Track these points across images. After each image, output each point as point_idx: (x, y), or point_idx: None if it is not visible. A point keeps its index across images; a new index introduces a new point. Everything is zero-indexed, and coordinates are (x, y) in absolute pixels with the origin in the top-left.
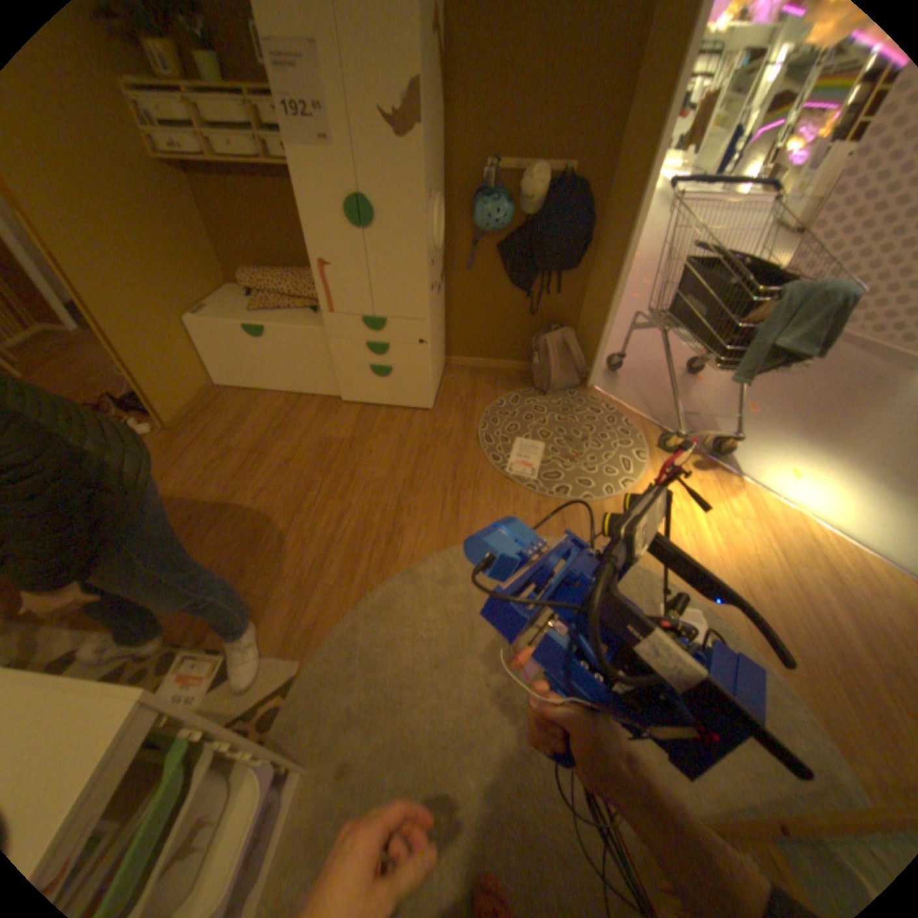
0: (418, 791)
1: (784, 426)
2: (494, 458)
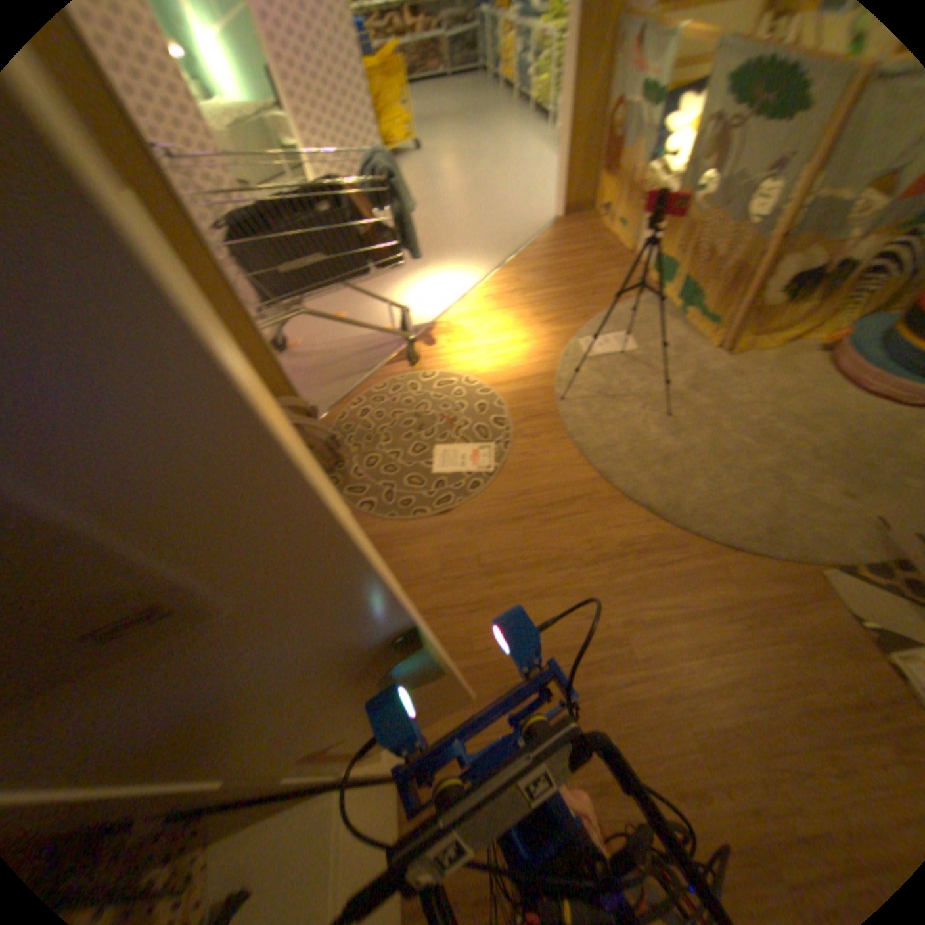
0: (808, 450)
1: (362, 304)
2: (473, 486)
